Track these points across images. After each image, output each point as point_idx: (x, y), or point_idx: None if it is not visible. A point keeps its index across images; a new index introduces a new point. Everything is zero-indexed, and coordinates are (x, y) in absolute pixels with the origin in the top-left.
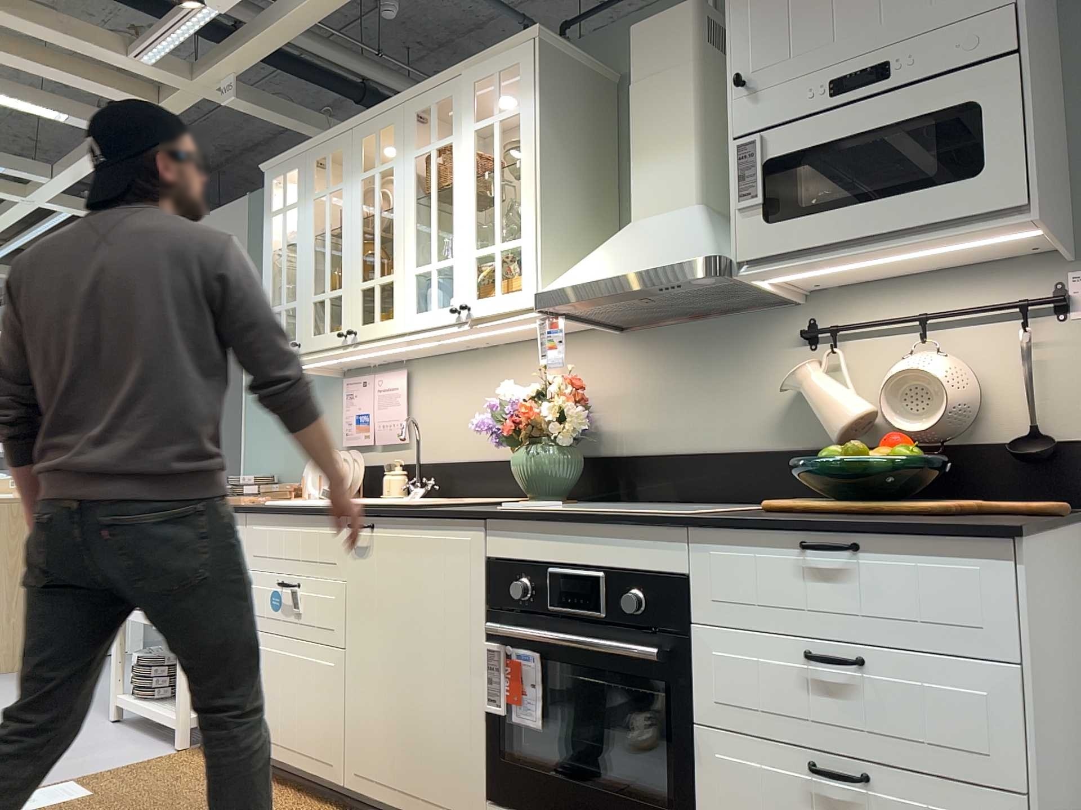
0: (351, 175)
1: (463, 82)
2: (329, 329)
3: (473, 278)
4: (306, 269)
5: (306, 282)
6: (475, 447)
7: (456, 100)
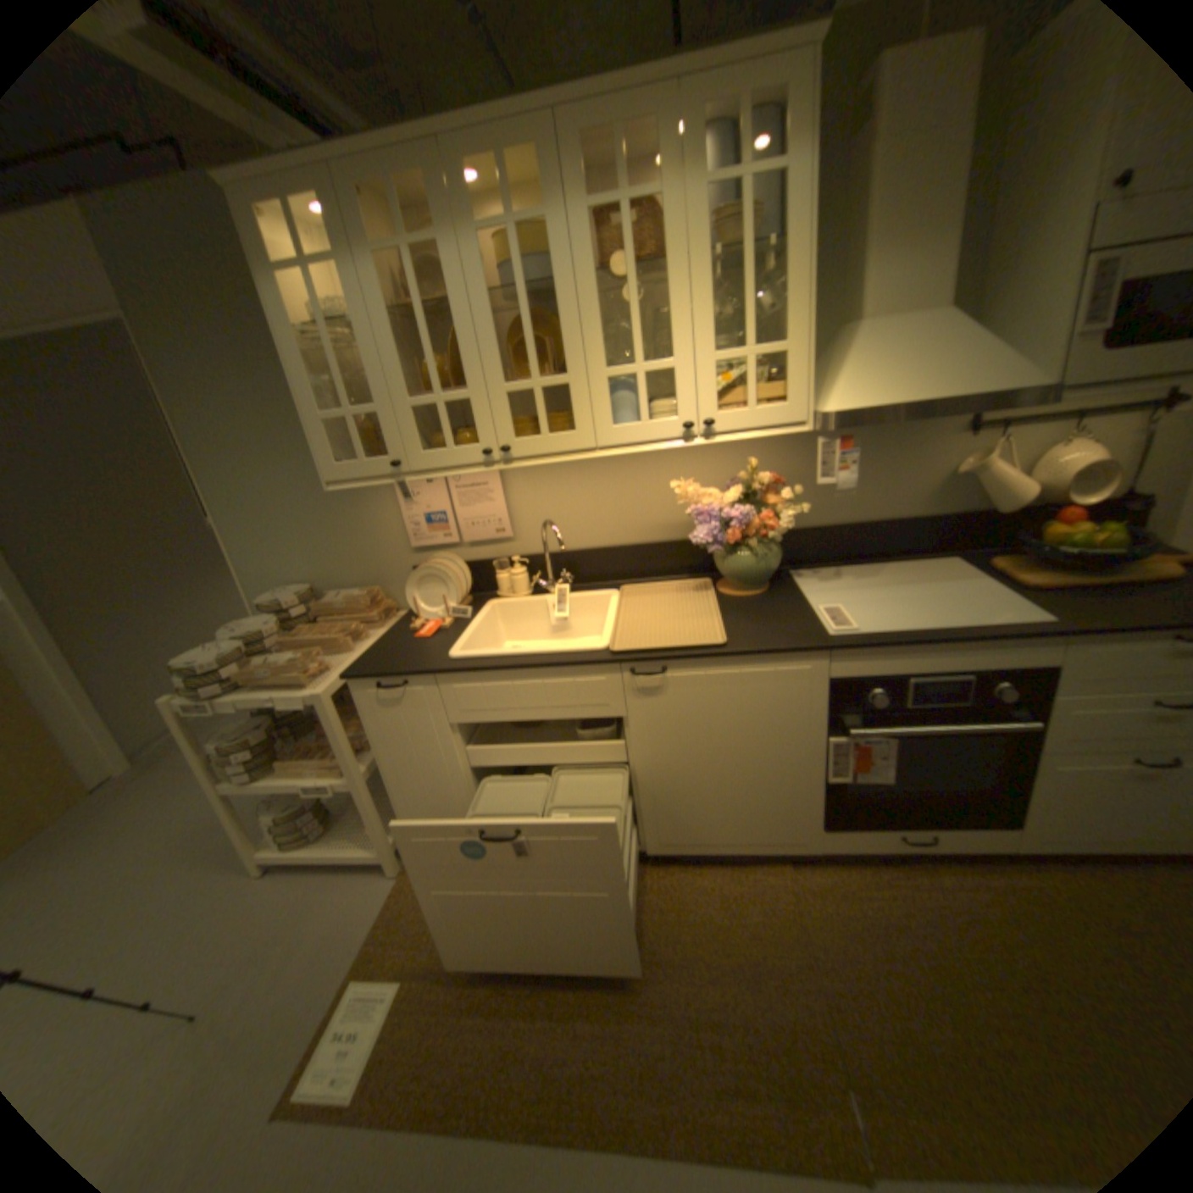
0: (451, 219)
1: (678, 91)
2: (442, 441)
3: (711, 387)
4: (385, 360)
5: (390, 379)
6: (608, 535)
7: (666, 121)
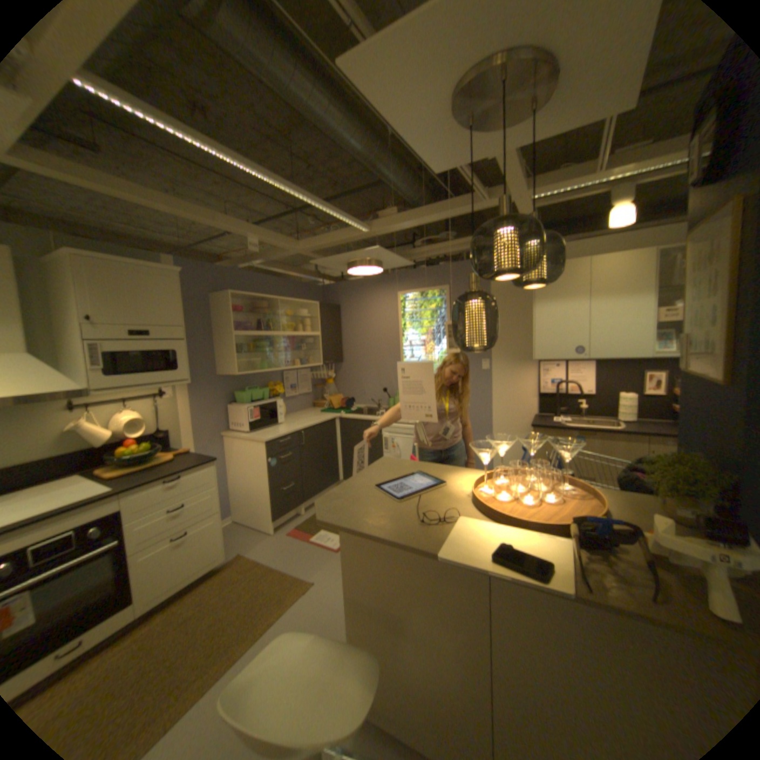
0: None
1: None
2: None
3: None
4: None
5: None
6: None
7: None
